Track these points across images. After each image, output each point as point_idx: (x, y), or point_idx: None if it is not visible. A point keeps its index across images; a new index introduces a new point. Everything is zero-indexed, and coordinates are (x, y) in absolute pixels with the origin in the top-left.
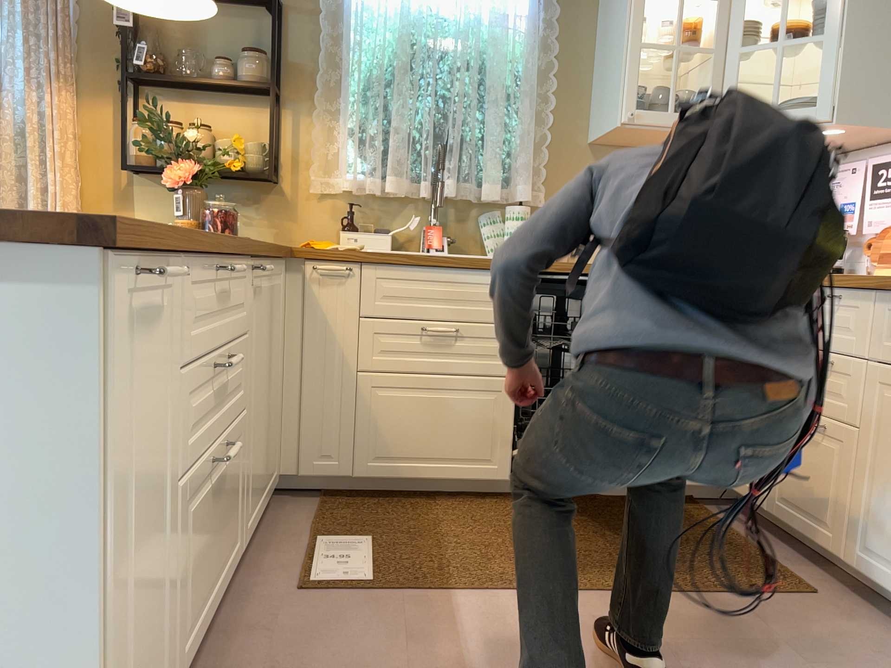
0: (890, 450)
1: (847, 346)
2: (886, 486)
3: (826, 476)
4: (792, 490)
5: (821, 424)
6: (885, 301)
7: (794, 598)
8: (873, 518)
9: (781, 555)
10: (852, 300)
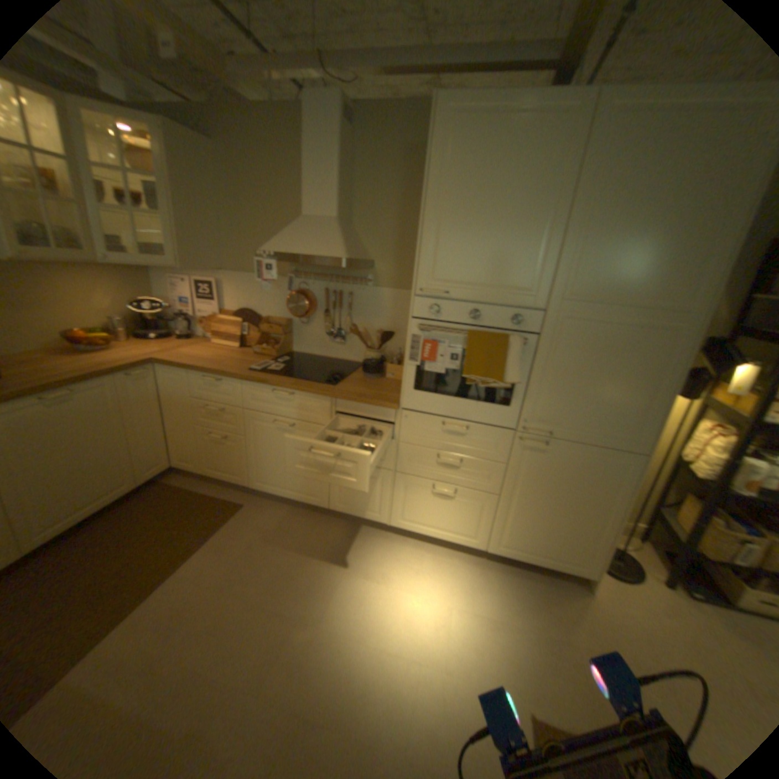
0: (259, 444)
1: (228, 402)
2: (260, 457)
3: (229, 456)
4: (211, 464)
5: (221, 435)
6: (244, 384)
7: (235, 514)
8: (256, 469)
9: (213, 492)
10: (226, 381)
